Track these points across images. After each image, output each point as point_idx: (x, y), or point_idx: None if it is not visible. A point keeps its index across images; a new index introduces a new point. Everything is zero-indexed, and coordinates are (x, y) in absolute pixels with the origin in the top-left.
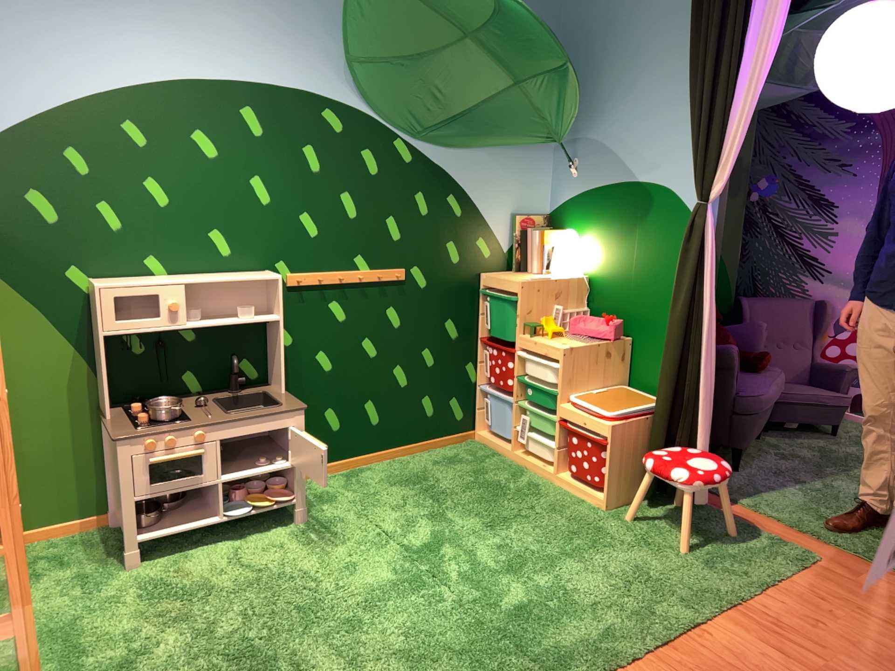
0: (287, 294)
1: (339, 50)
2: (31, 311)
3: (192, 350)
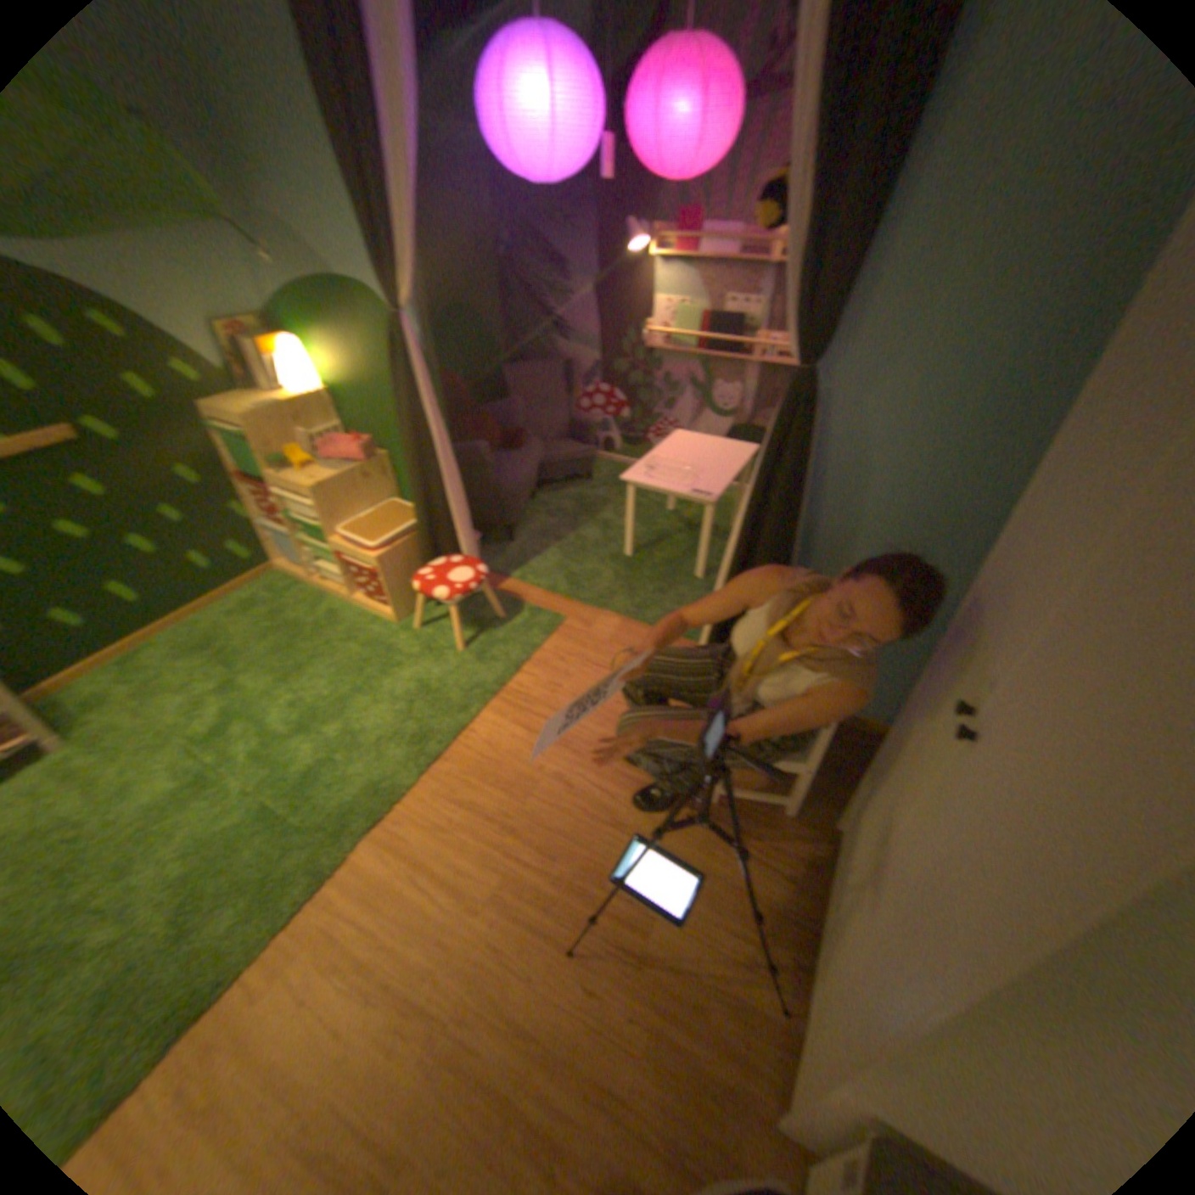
0: None
1: None
2: None
3: None
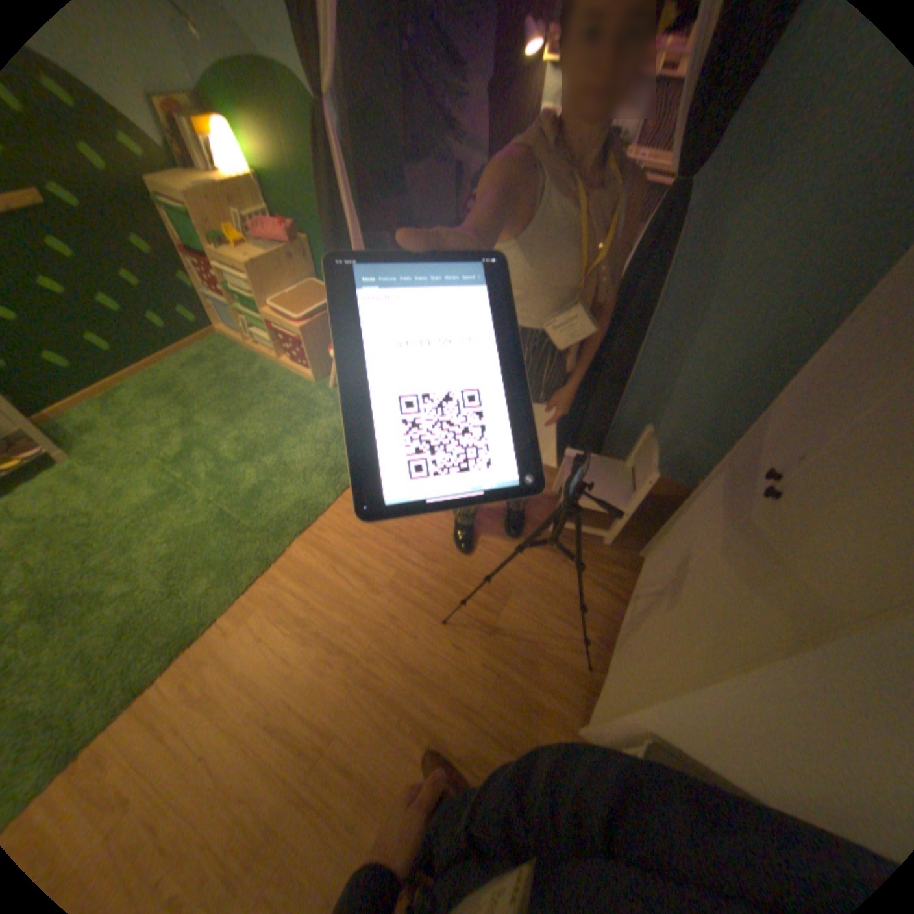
0: None
1: None
2: None
3: None
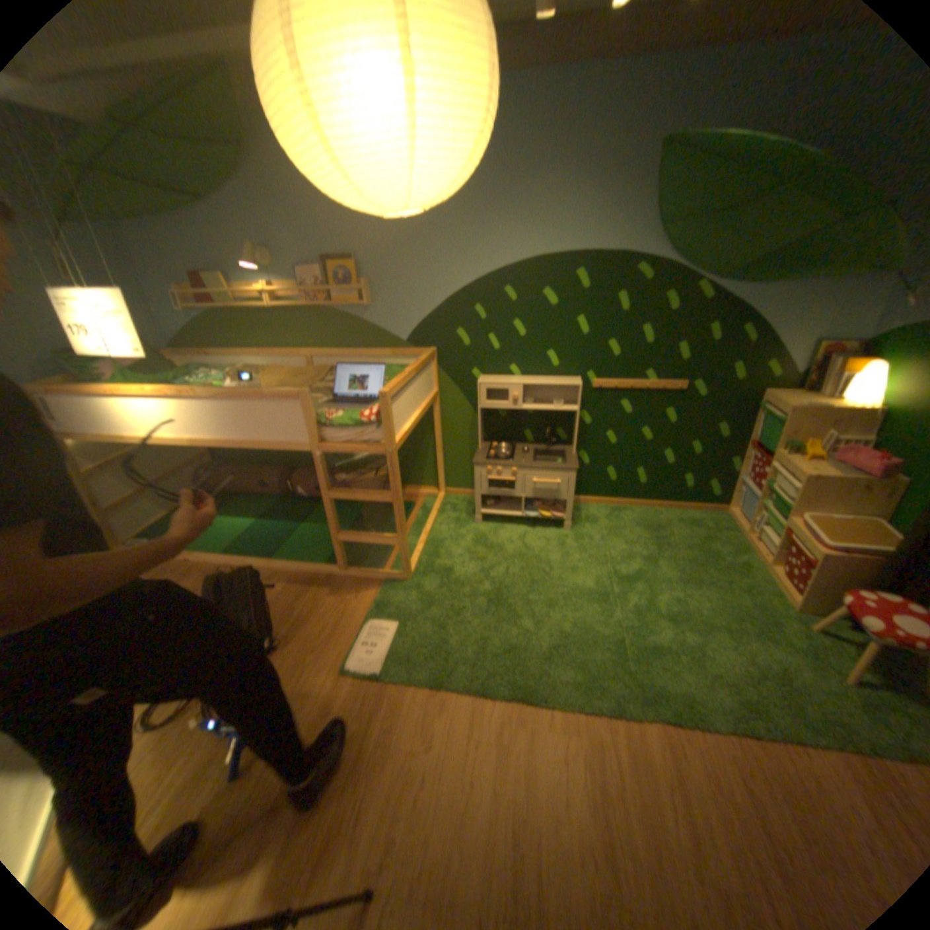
0: (591, 393)
1: (659, 214)
2: (454, 390)
3: (529, 419)
